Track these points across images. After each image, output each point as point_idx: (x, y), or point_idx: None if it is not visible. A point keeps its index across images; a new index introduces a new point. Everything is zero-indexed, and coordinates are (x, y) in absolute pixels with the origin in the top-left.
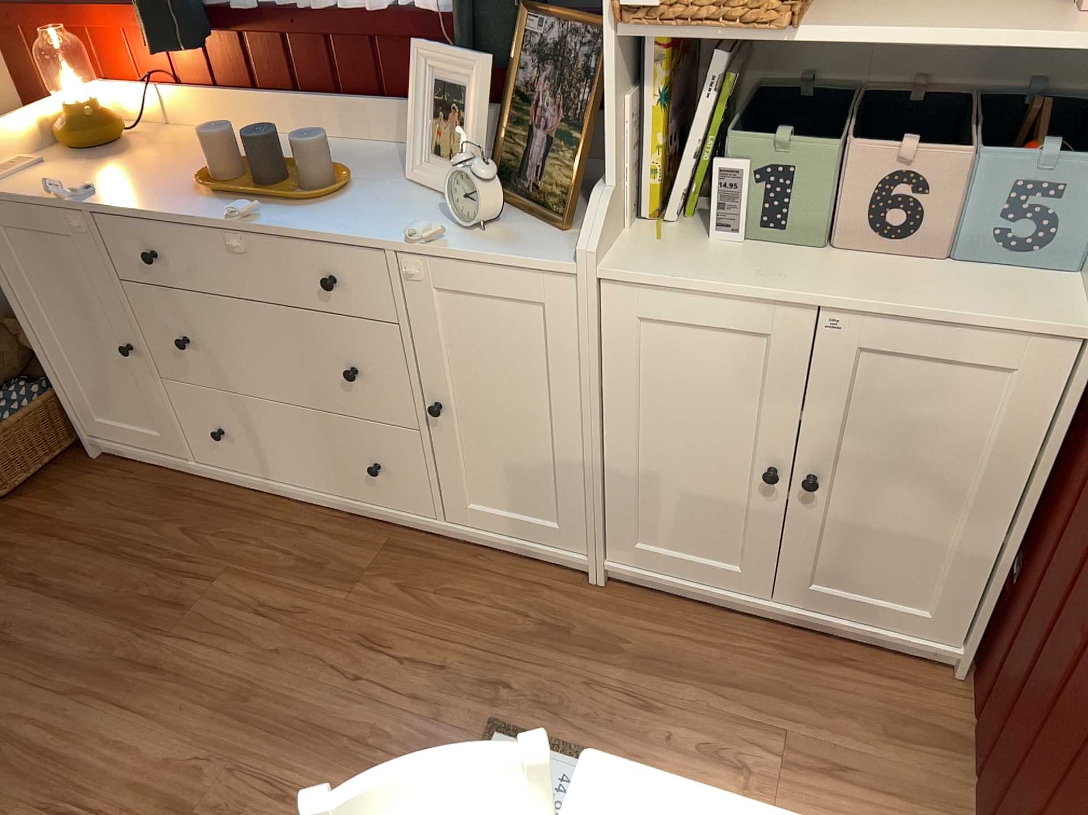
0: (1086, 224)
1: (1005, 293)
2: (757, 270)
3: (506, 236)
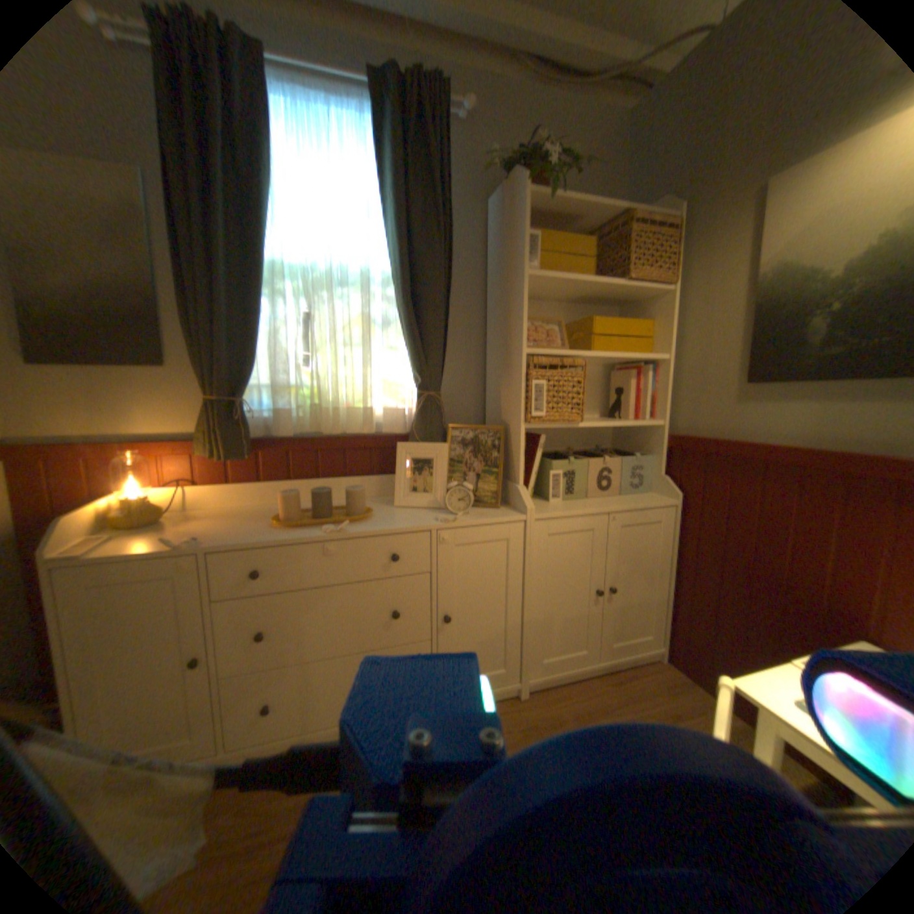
0: (654, 474)
1: (646, 498)
2: (579, 506)
3: (476, 513)
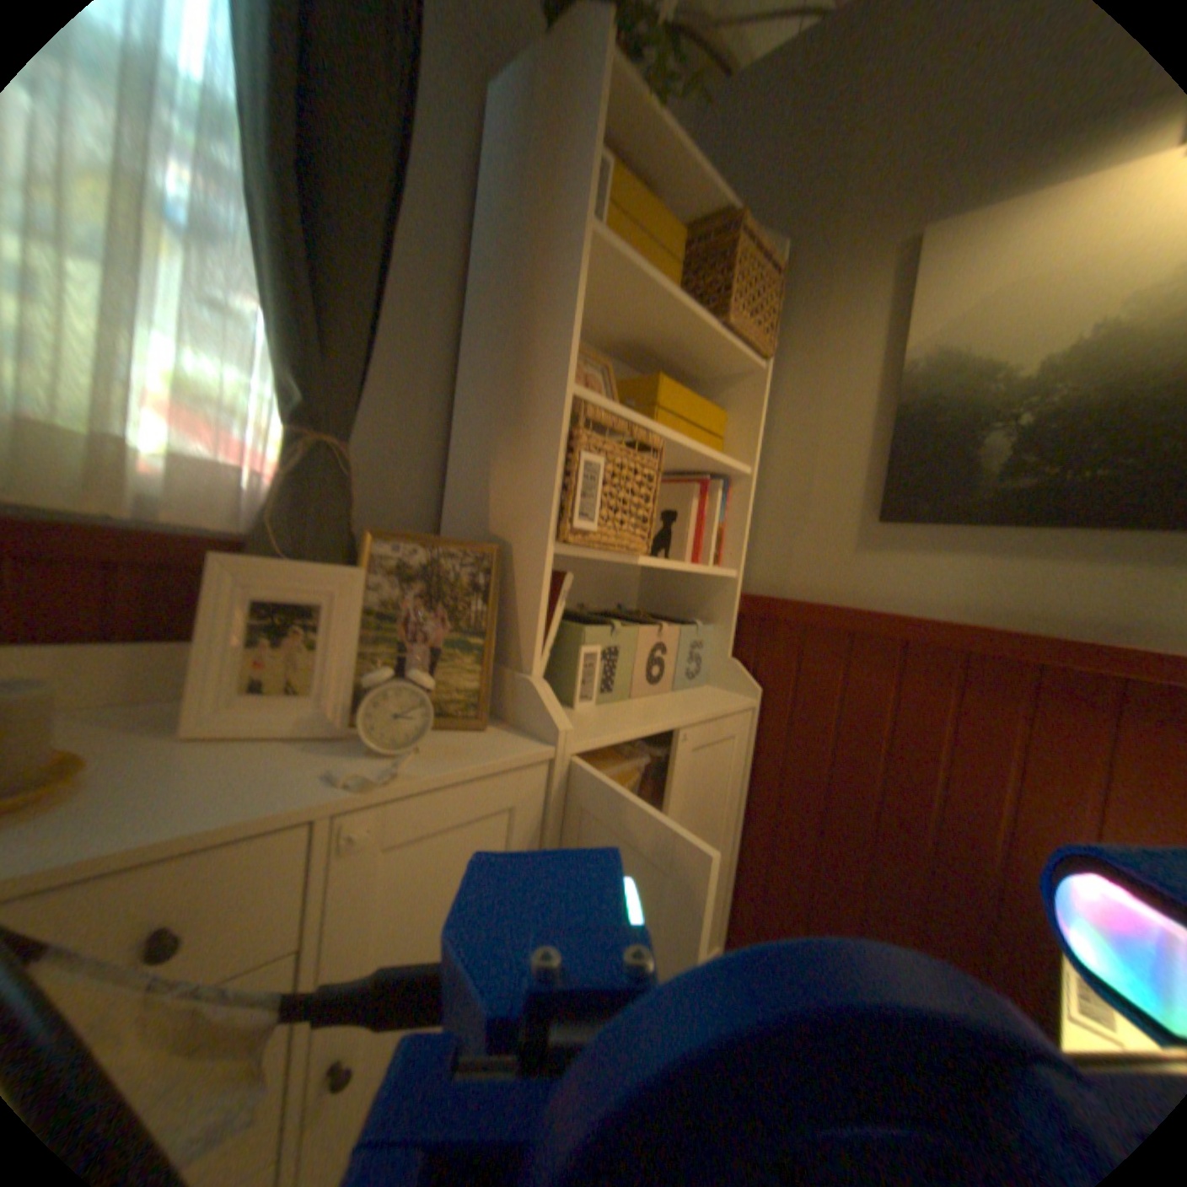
0: (714, 656)
1: (709, 696)
2: (629, 715)
3: (440, 748)
